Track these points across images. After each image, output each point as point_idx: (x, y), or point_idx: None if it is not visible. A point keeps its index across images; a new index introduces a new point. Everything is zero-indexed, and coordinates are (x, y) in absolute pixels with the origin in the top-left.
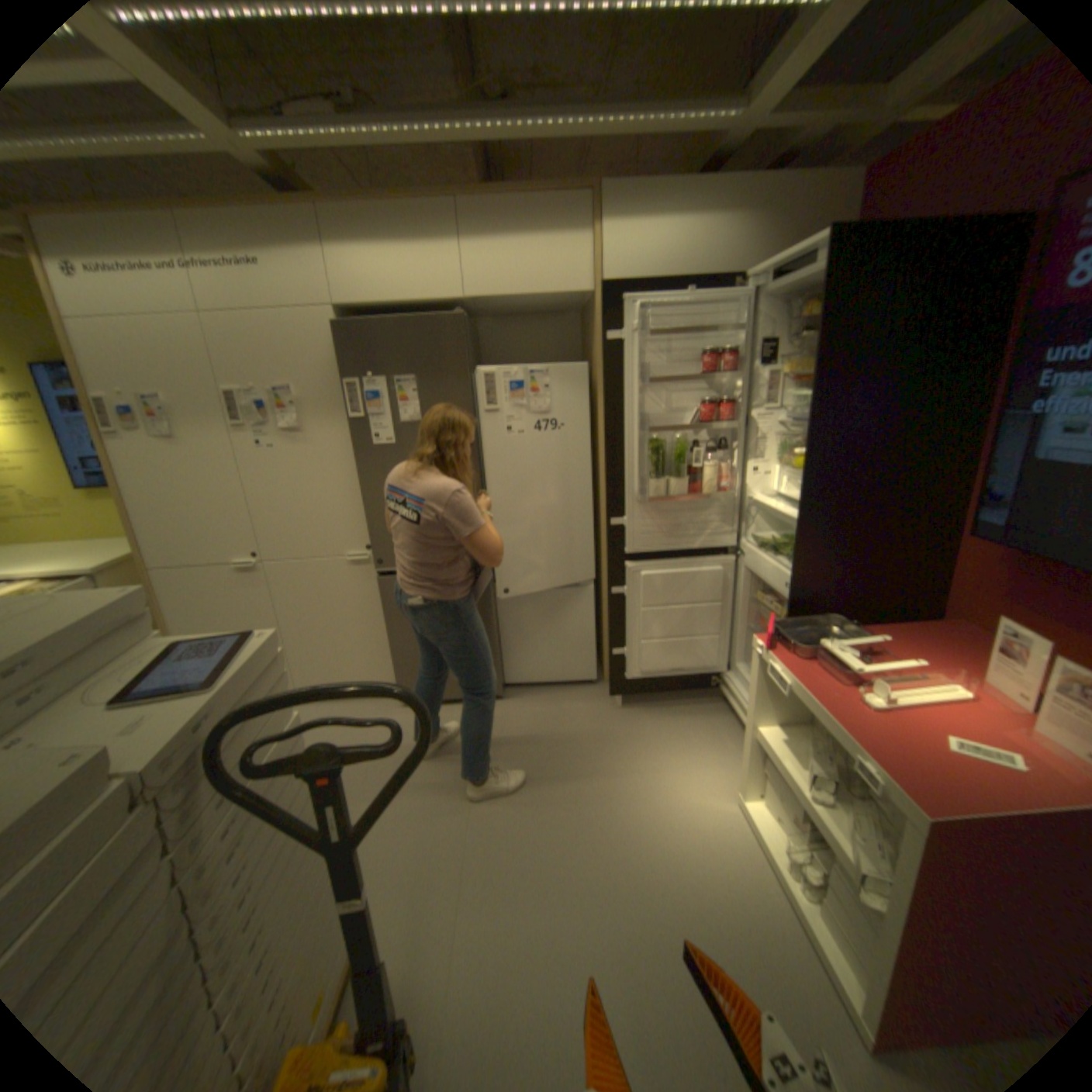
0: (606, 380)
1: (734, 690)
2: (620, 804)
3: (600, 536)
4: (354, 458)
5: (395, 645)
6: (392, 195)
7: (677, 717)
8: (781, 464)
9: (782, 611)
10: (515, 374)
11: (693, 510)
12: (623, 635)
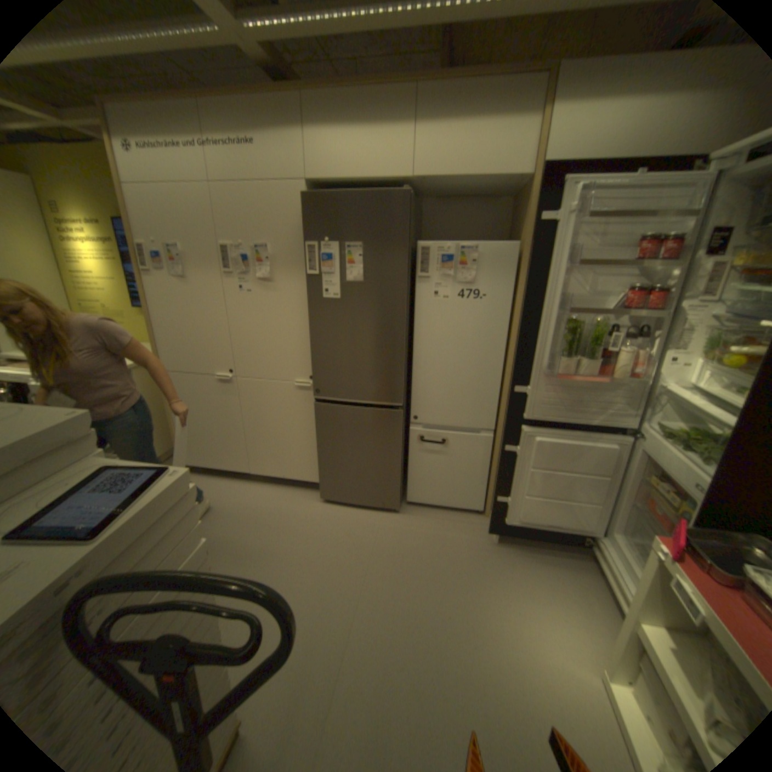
0: (532, 258)
1: (609, 558)
2: (485, 643)
3: (501, 396)
4: (308, 306)
5: (321, 456)
6: (363, 81)
7: (547, 566)
8: (706, 357)
9: (681, 504)
10: (447, 247)
11: (599, 390)
12: (509, 487)
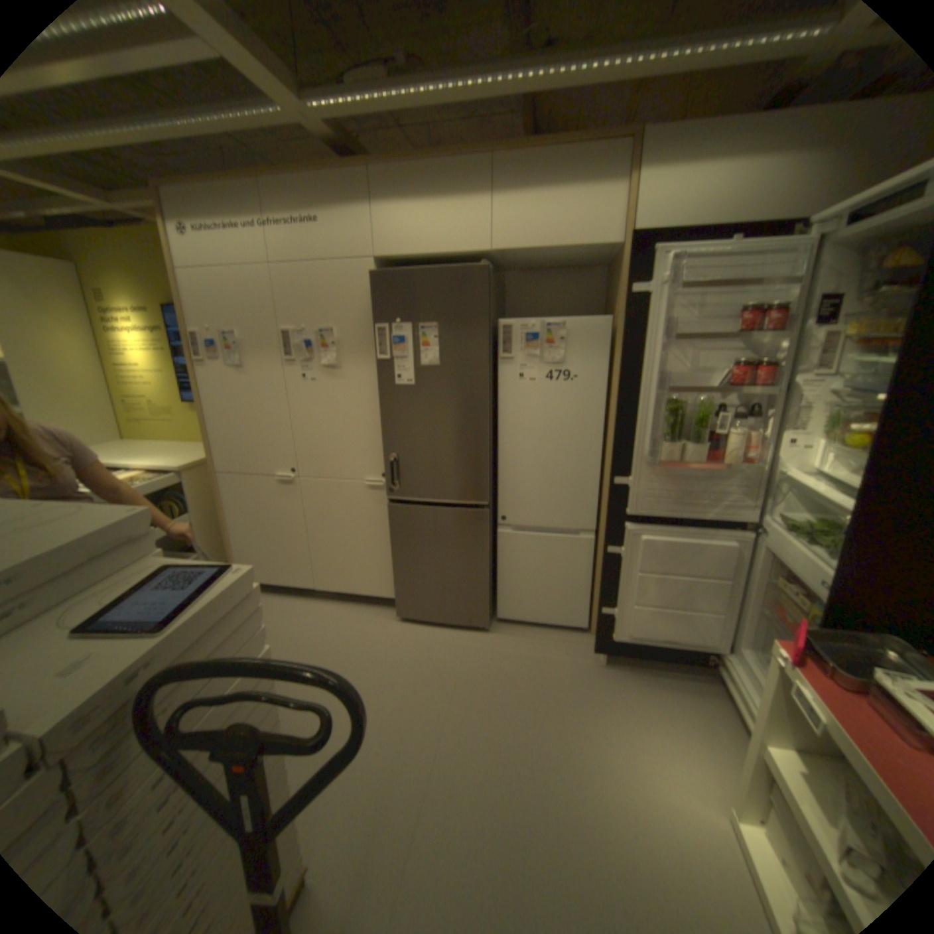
0: (627, 334)
1: (736, 679)
2: (591, 780)
3: (602, 491)
4: (380, 395)
5: (397, 566)
6: (434, 154)
7: (665, 691)
8: (828, 438)
9: (811, 607)
10: (533, 325)
11: (711, 479)
12: (615, 596)
